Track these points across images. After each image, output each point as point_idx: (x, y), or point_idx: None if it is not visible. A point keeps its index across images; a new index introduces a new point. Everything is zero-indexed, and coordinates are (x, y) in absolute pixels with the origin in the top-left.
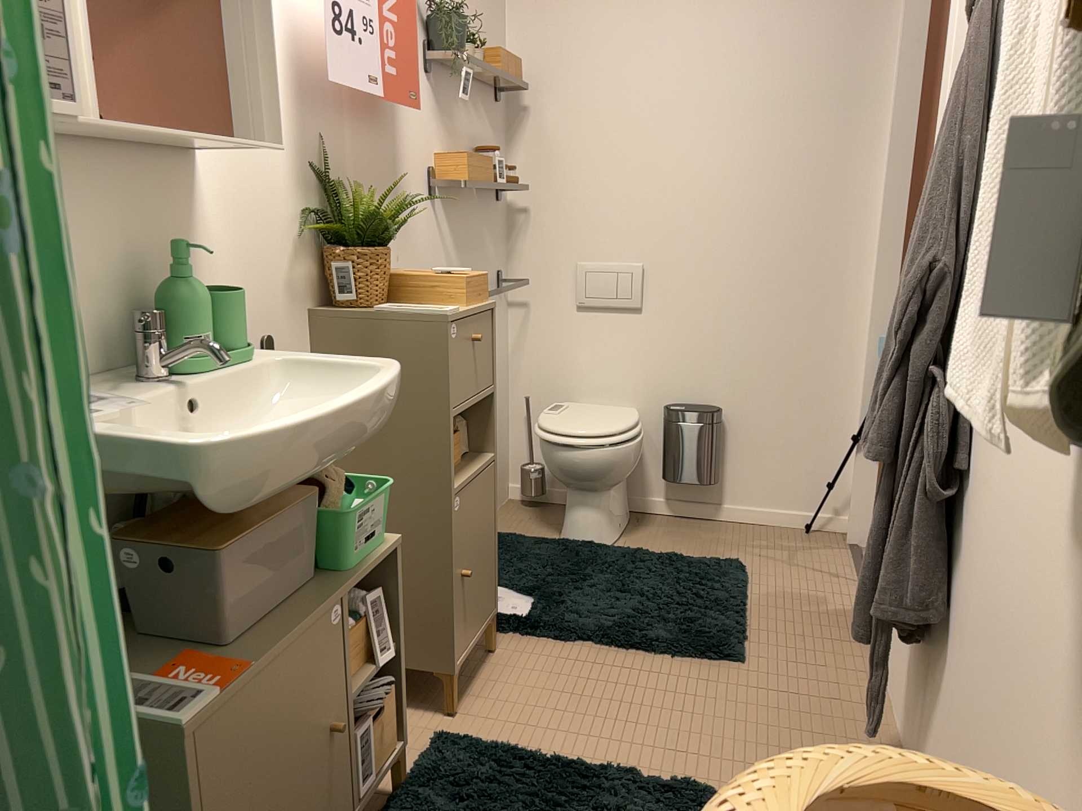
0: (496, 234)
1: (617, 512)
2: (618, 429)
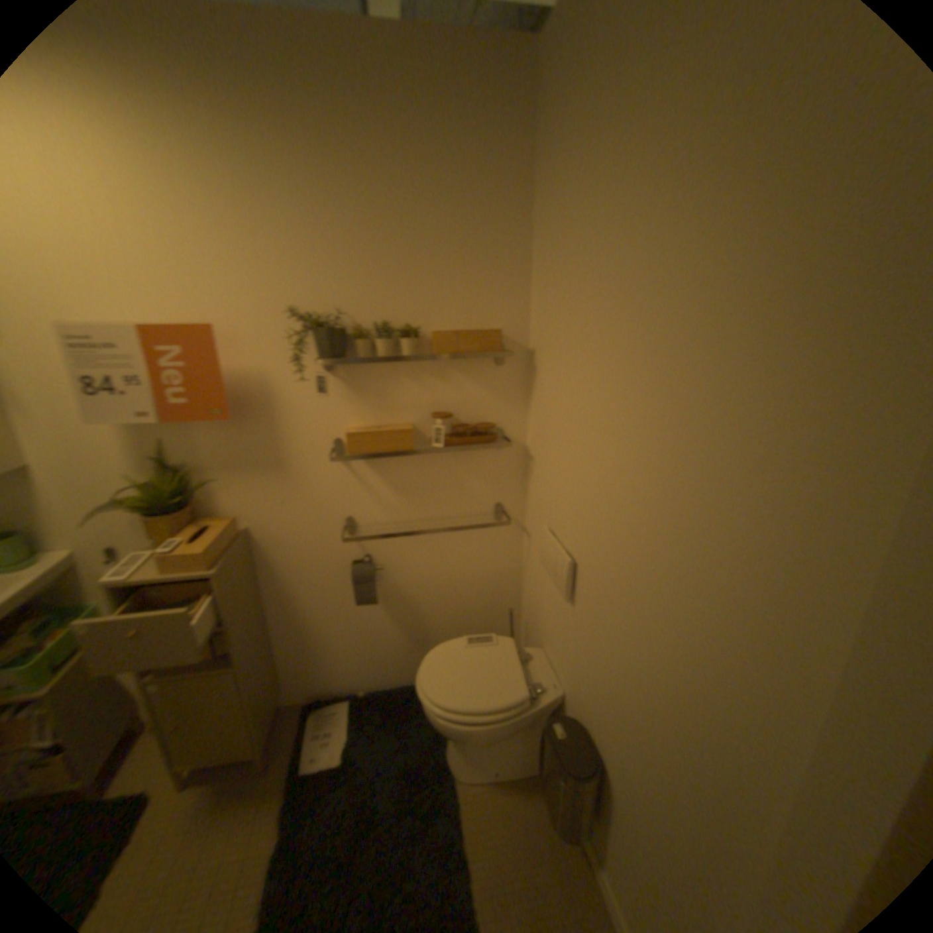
0: (485, 470)
1: (491, 761)
2: (448, 704)
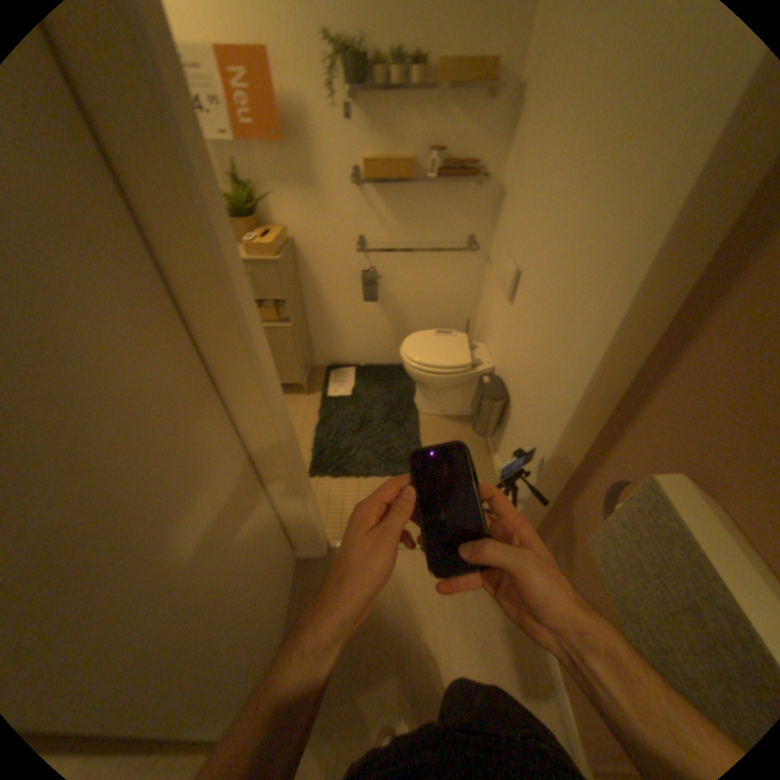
0: (466, 205)
1: (441, 403)
2: (419, 361)
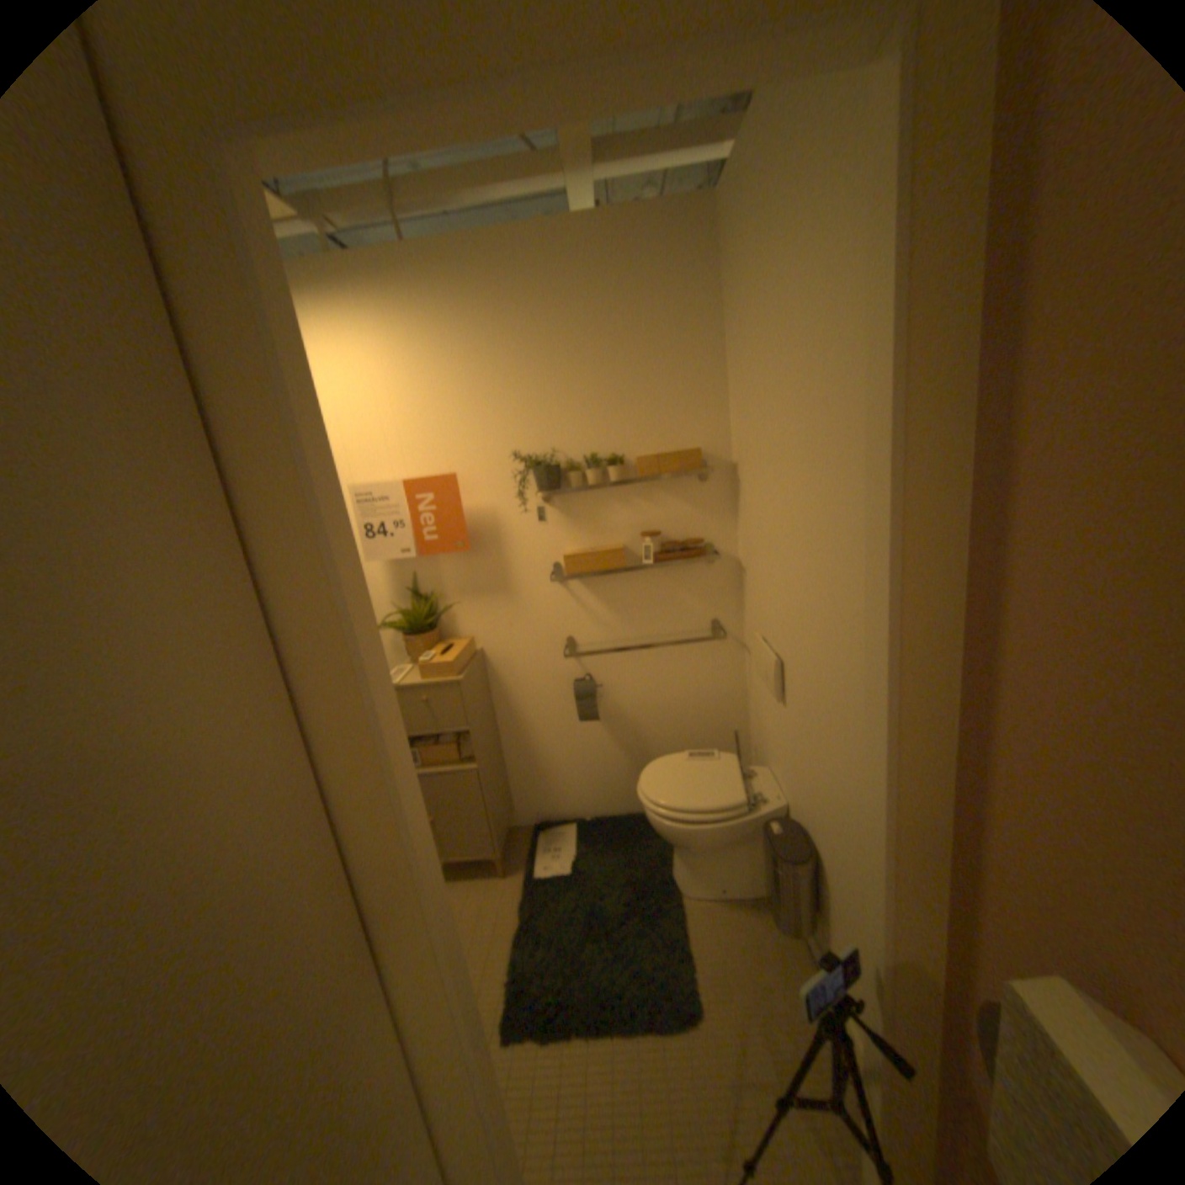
0: (699, 586)
1: (718, 876)
2: (668, 804)
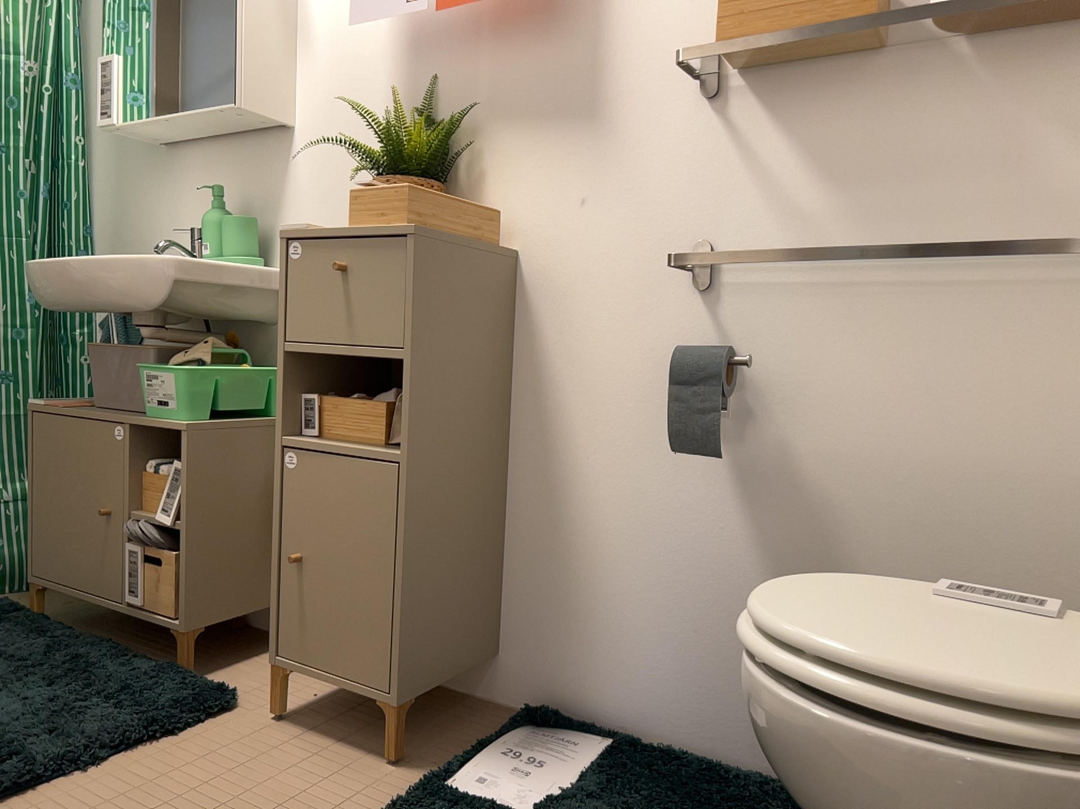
0: None
1: None
2: (813, 641)
